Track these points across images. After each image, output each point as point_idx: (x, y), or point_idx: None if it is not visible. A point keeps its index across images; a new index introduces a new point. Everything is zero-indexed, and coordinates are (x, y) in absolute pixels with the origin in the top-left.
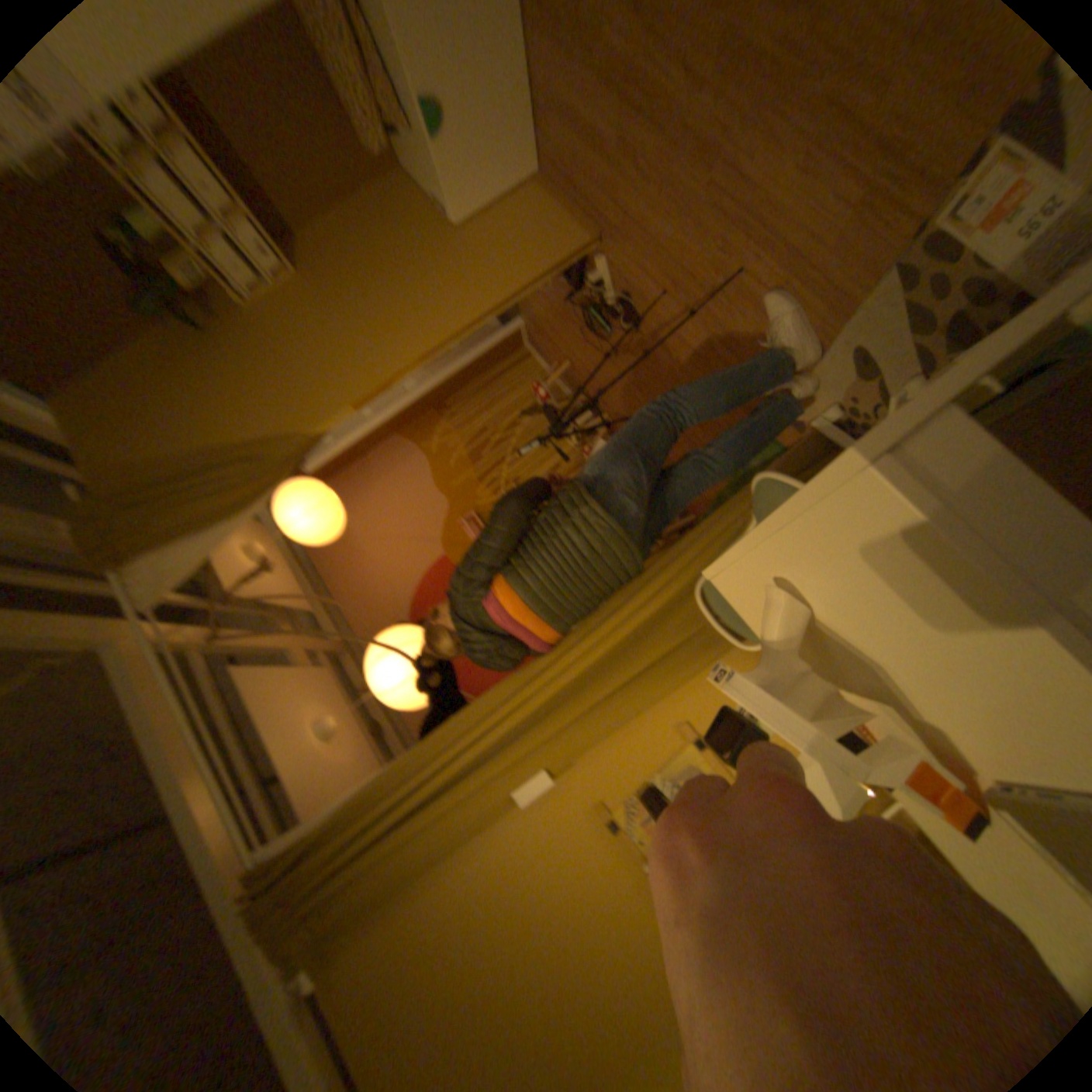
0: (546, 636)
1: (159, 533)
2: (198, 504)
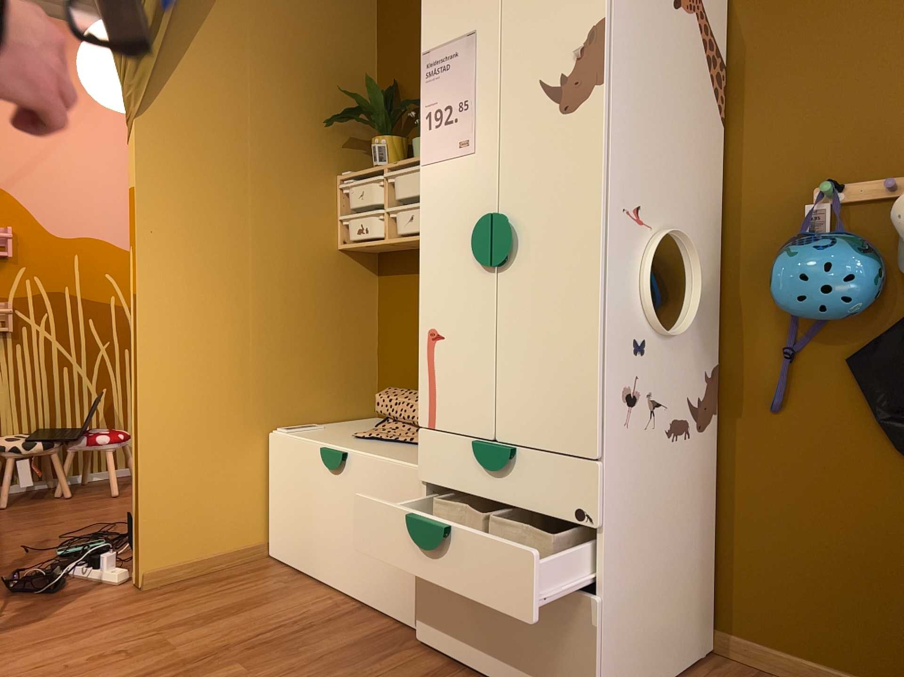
0: None
1: None
2: None
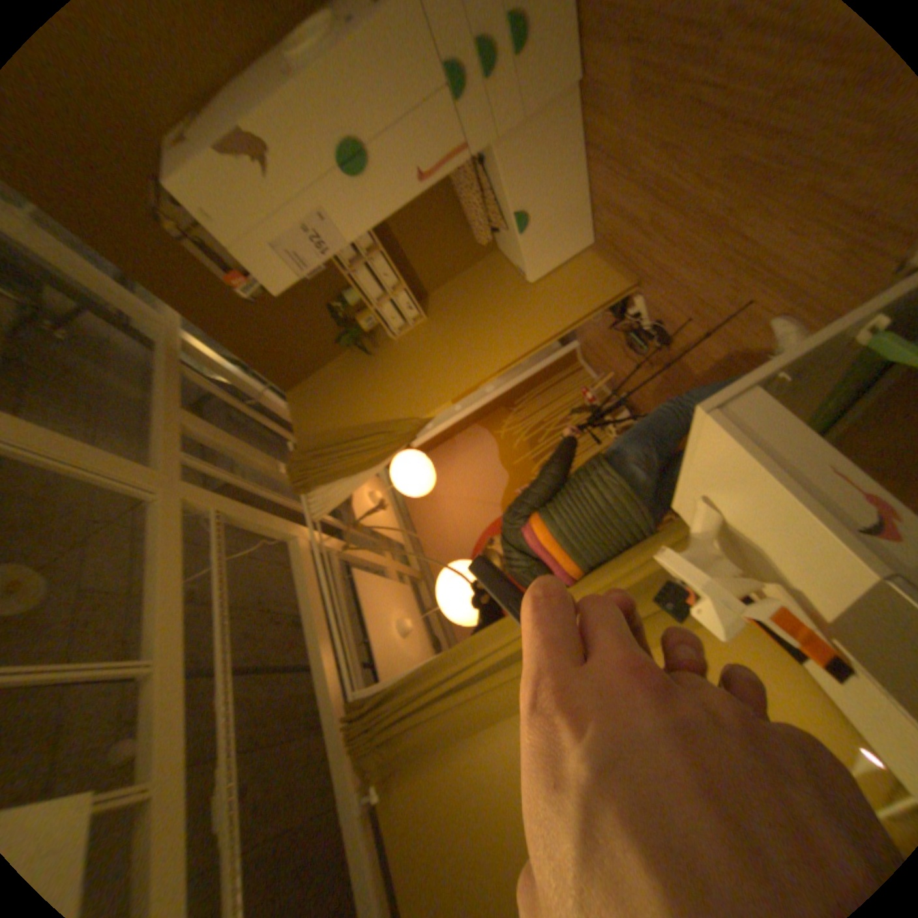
0: (572, 573)
1: (330, 475)
2: (354, 459)
